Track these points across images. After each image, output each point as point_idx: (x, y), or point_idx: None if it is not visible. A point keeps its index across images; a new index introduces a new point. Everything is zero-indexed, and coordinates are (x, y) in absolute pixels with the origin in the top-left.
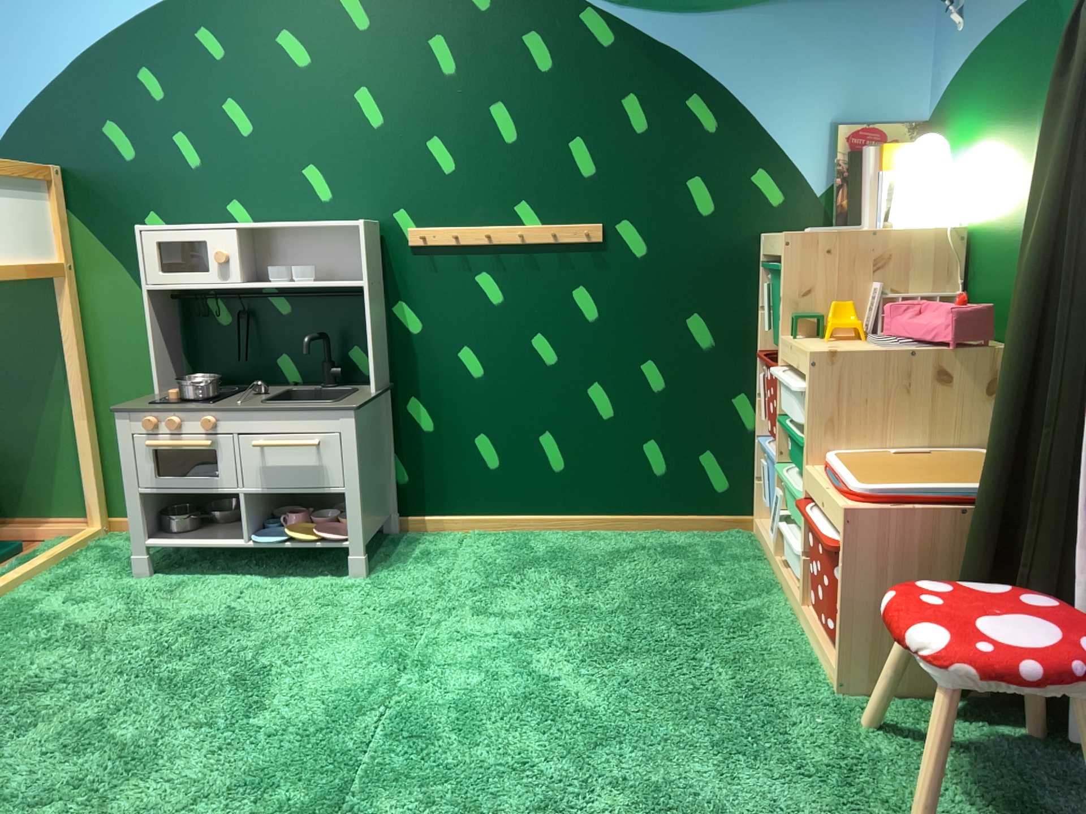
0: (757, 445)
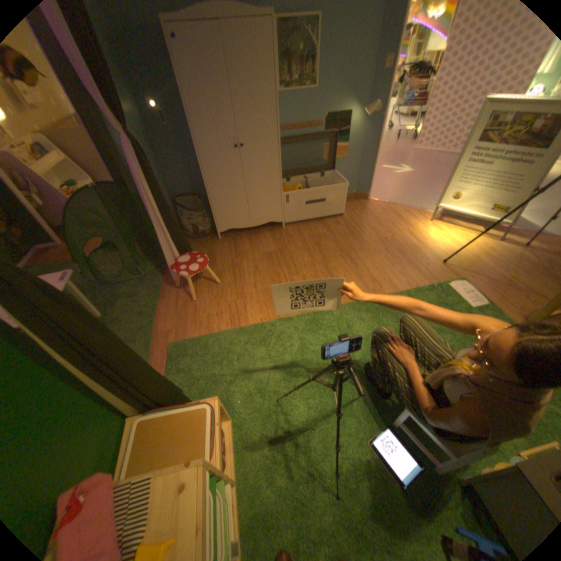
0: None
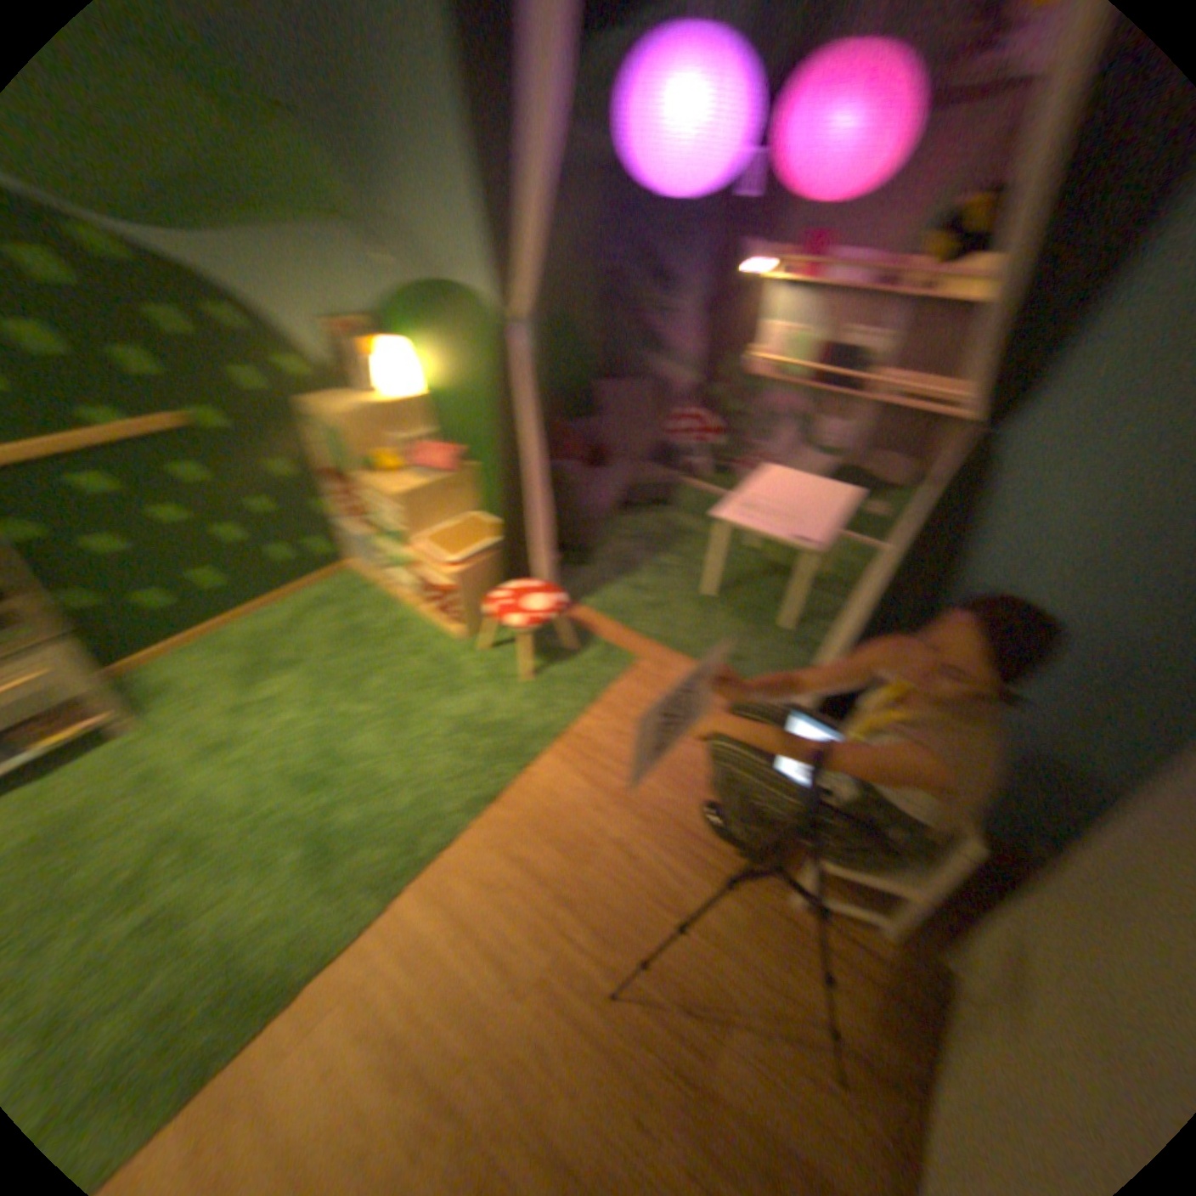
0: (336, 528)
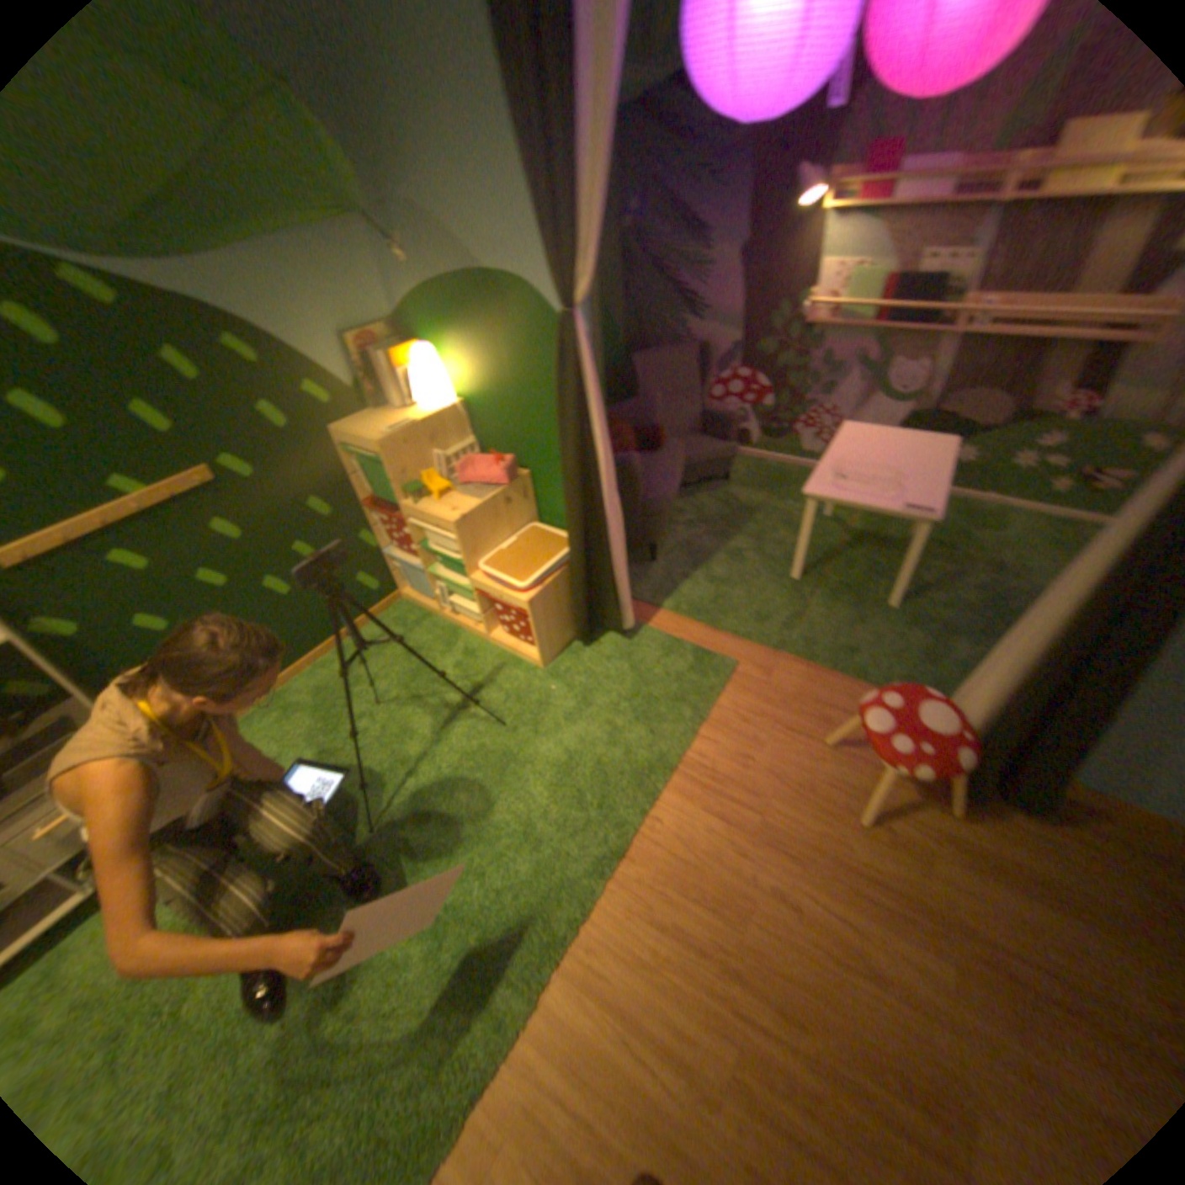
0: (391, 559)
